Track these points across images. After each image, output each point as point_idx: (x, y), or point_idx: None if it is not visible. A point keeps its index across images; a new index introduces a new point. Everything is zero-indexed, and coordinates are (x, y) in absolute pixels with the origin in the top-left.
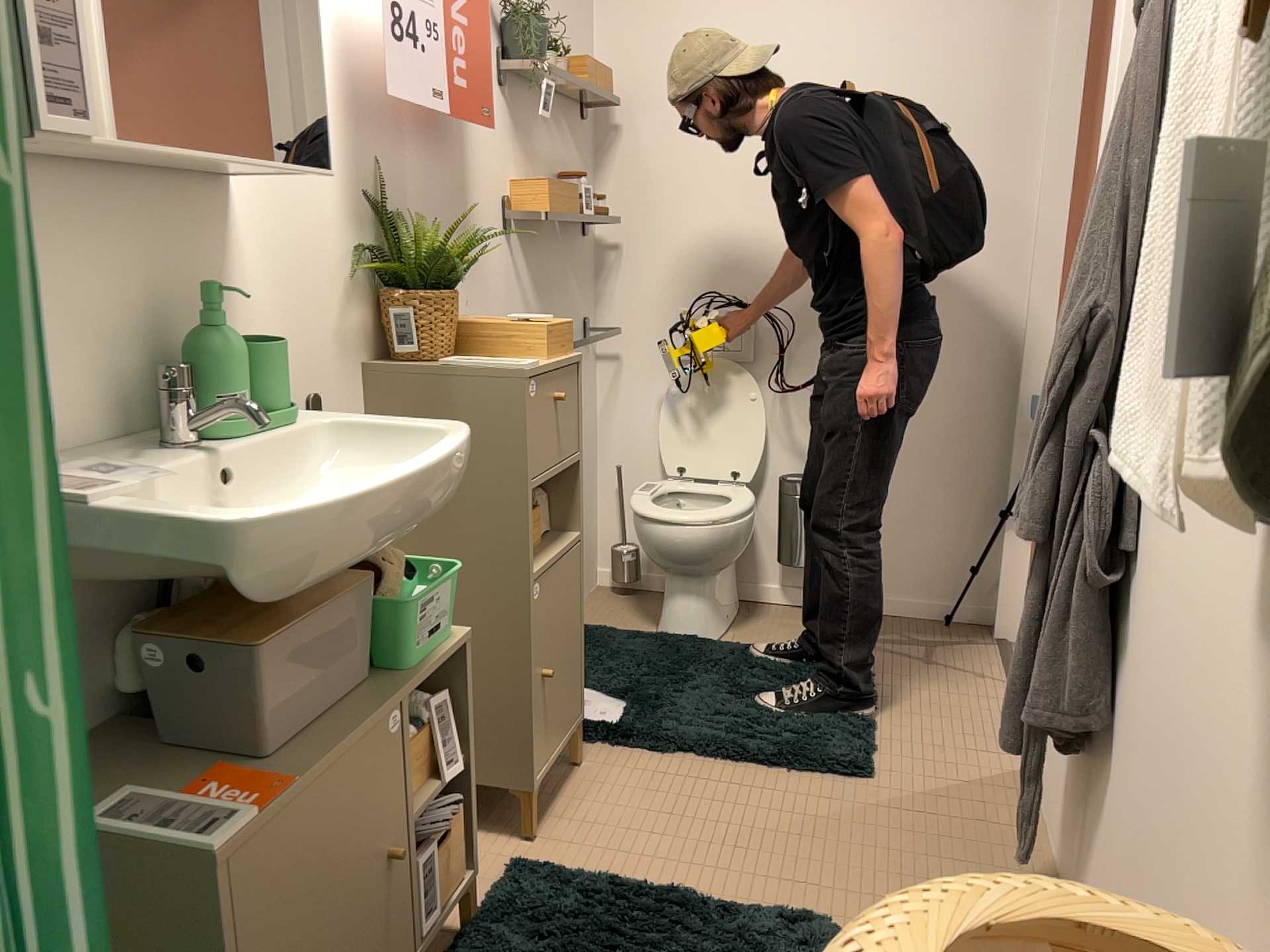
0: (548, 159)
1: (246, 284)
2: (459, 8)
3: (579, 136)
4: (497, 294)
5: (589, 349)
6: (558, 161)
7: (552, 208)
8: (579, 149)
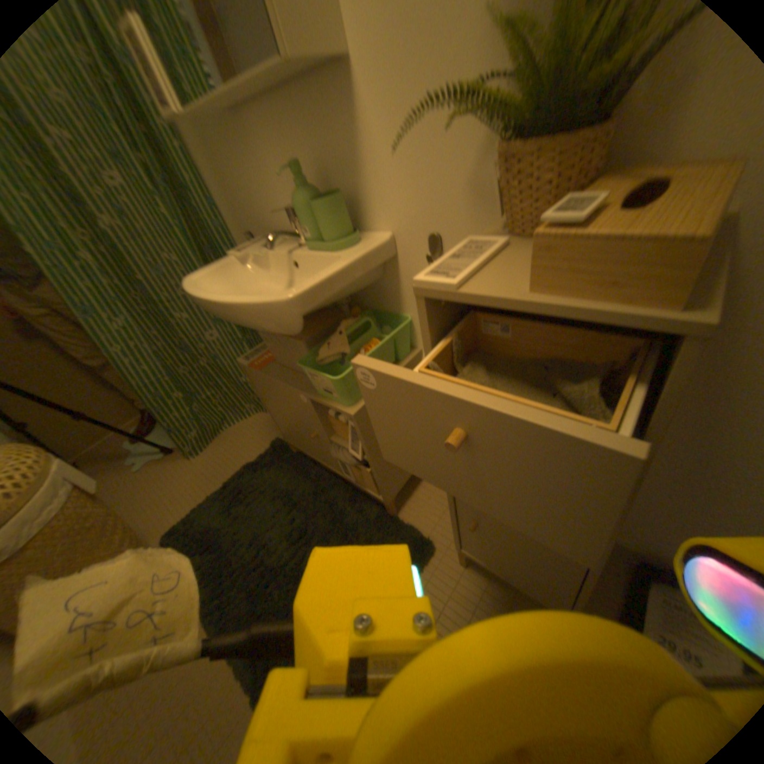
0: None
1: (370, 149)
2: None
3: None
4: None
5: None
6: None
7: None
8: None
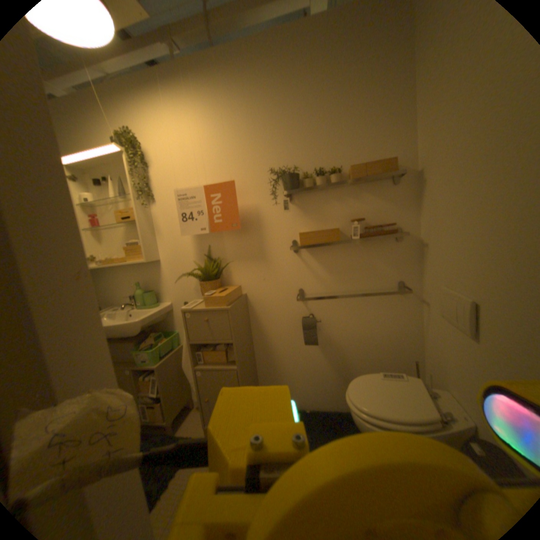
0: (344, 212)
1: (165, 278)
2: (215, 197)
3: (390, 190)
4: (288, 274)
5: (409, 295)
6: (357, 211)
7: (303, 242)
8: (390, 197)
